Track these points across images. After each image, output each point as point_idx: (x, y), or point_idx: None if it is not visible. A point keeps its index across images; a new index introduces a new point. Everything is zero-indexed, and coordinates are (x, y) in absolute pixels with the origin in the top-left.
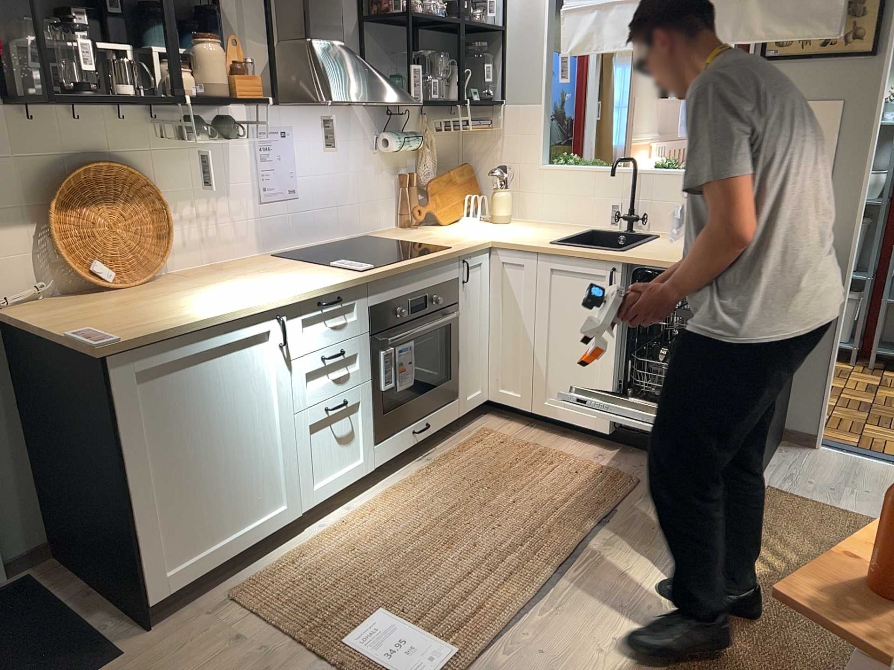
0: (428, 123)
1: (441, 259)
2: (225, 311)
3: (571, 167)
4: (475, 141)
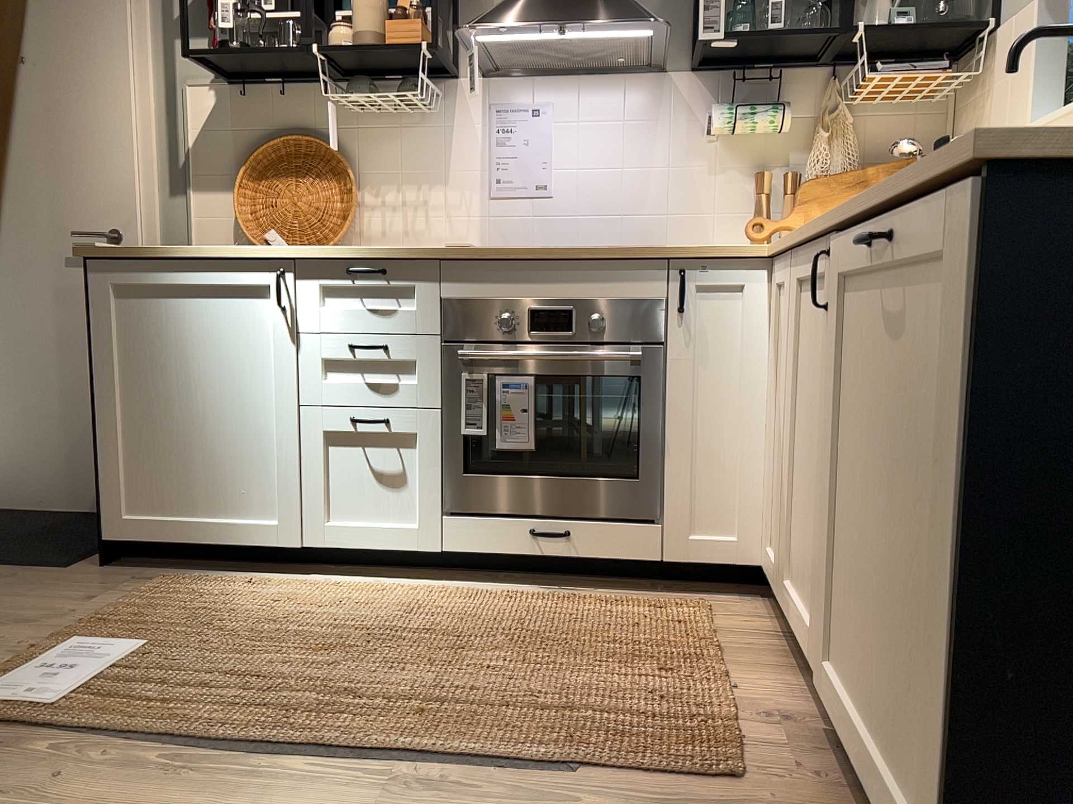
0: (831, 91)
1: (606, 253)
2: (218, 247)
3: (1063, 111)
4: (959, 119)
